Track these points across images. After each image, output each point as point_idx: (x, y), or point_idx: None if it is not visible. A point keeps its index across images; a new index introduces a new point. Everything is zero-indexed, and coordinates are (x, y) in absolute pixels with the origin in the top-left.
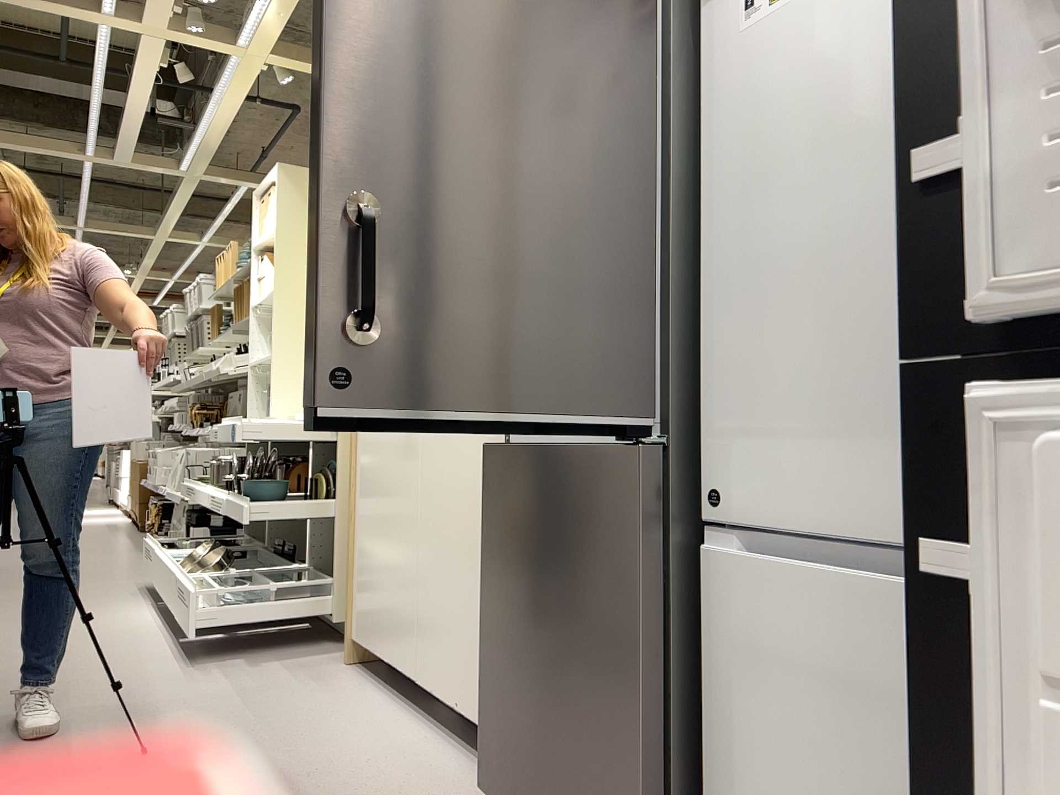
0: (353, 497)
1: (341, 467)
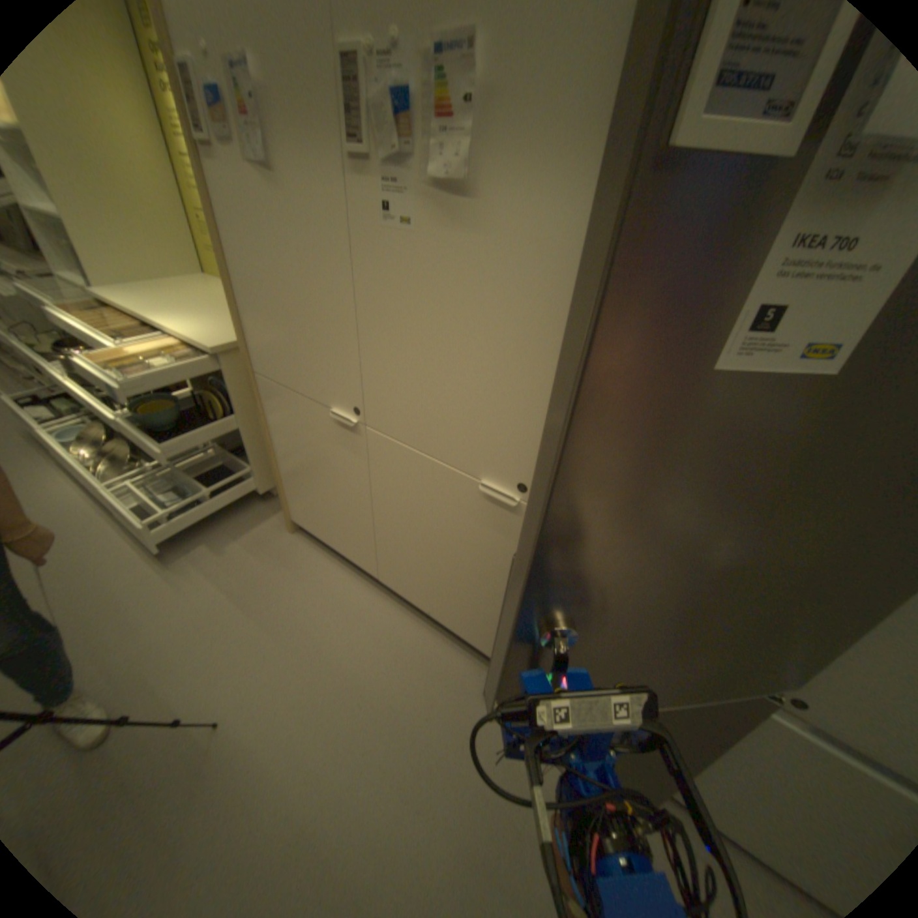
0: (268, 435)
1: (234, 390)
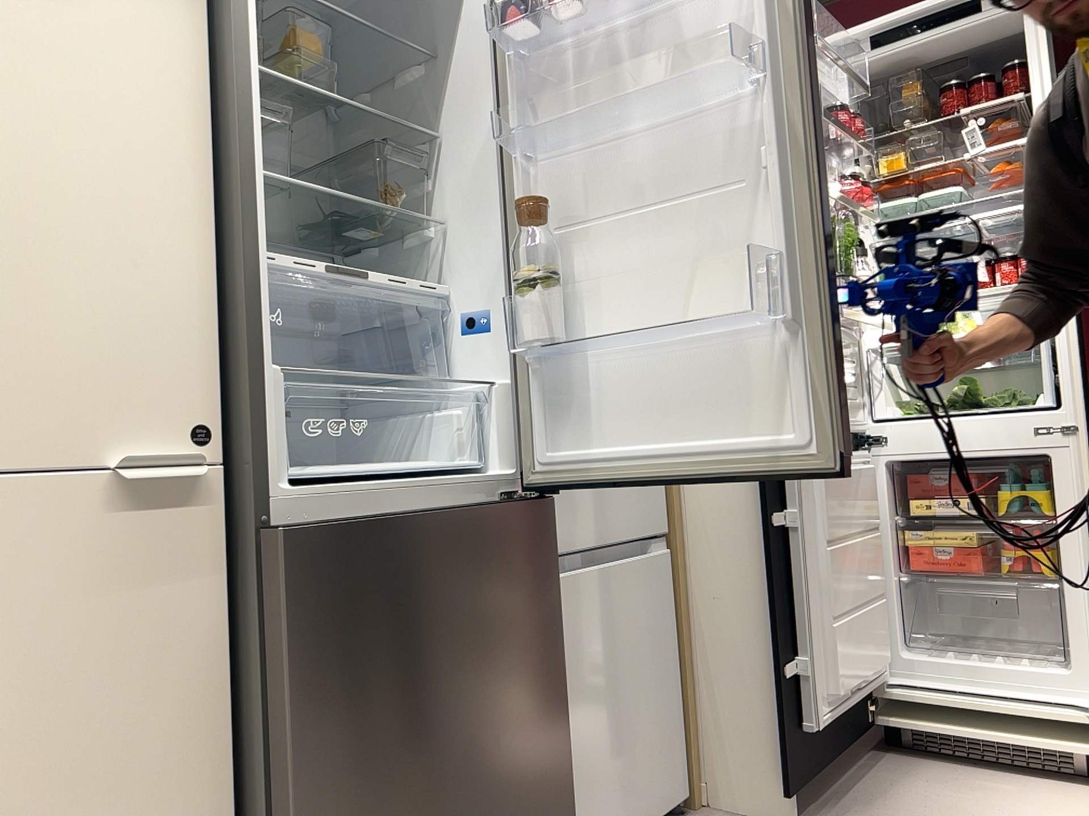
0: None
1: None
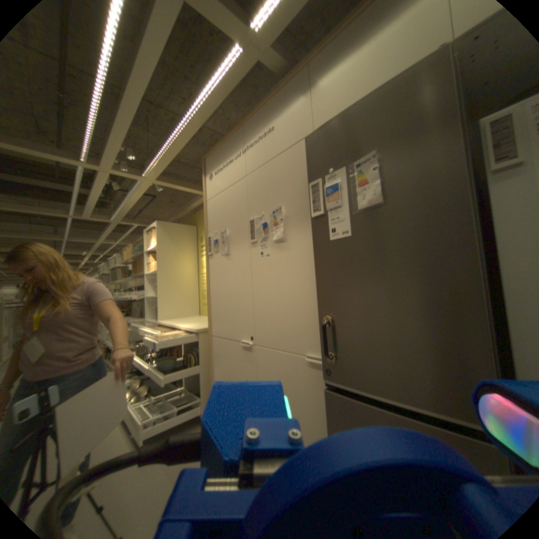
0: (212, 370)
1: (201, 352)
